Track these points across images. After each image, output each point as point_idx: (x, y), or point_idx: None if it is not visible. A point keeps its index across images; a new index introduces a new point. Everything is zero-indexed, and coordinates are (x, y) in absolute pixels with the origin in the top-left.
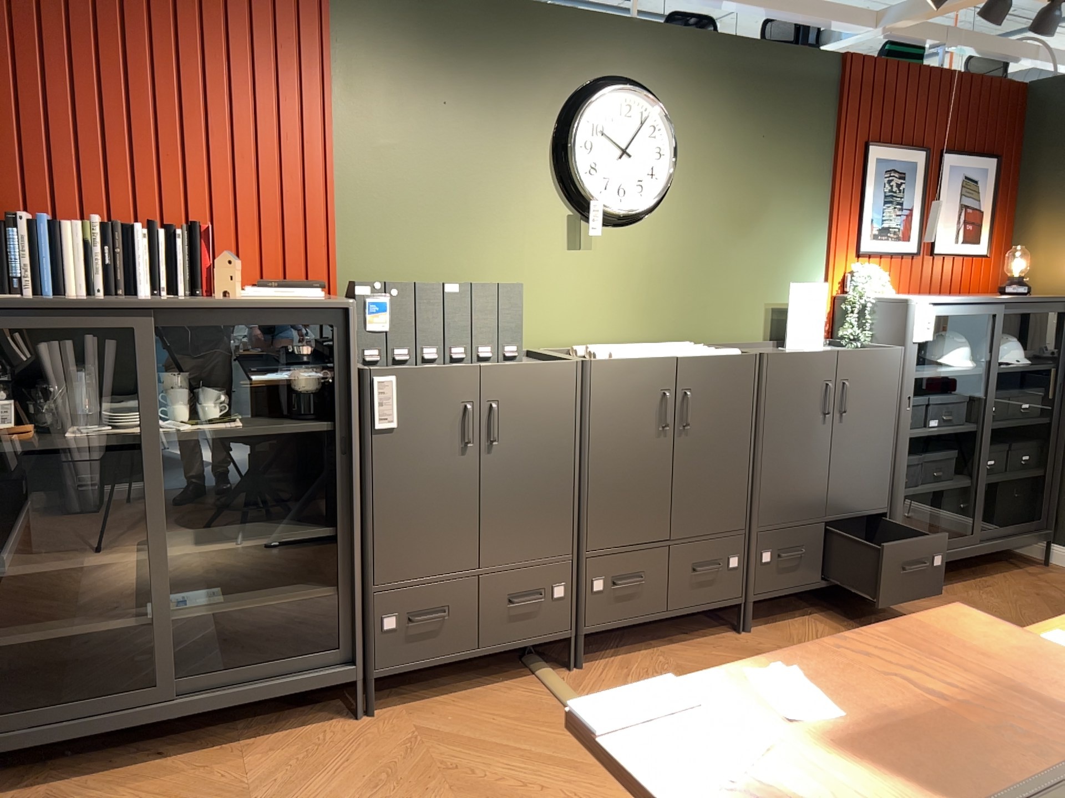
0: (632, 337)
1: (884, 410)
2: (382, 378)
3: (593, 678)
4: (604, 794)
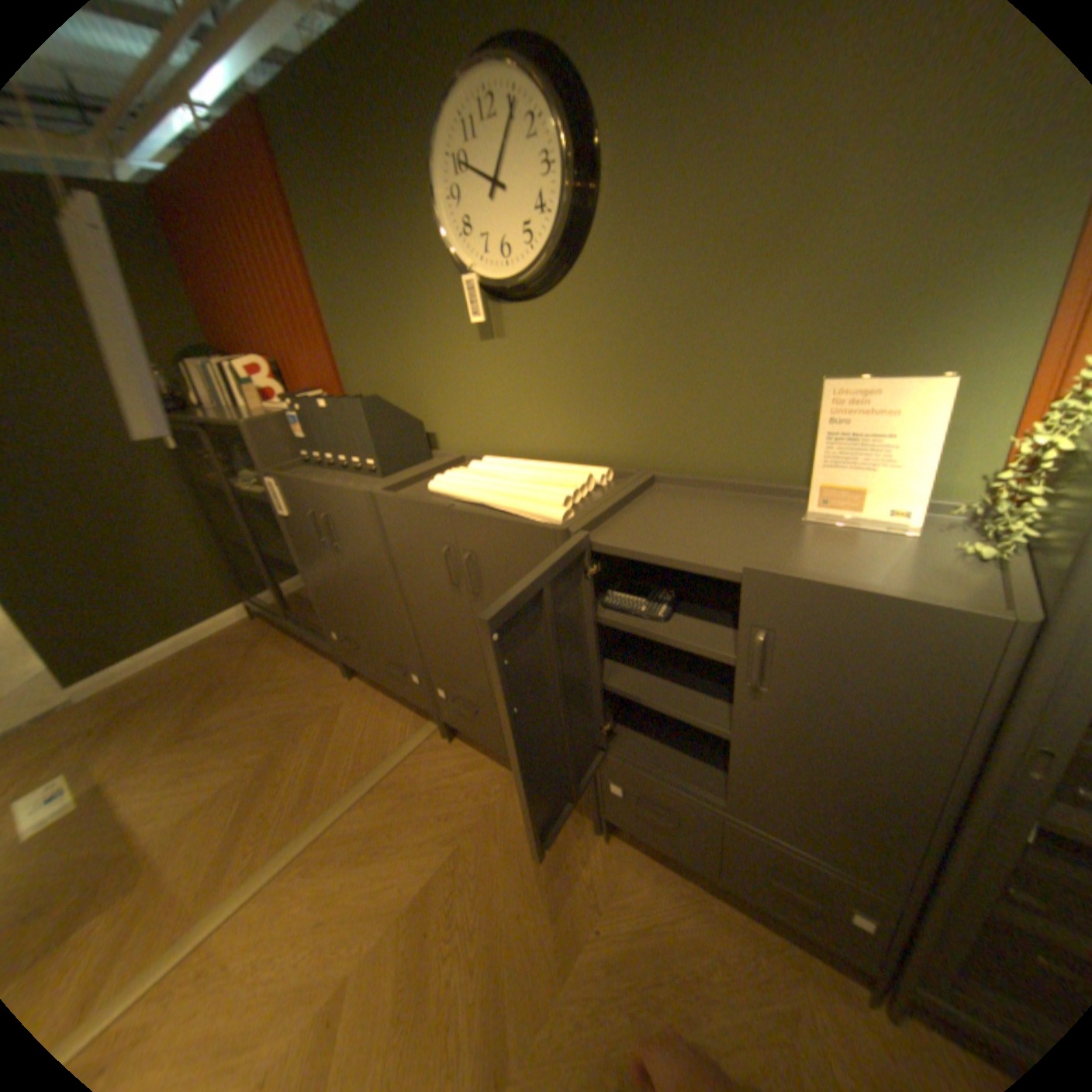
0: (568, 451)
1: (902, 733)
2: (267, 480)
3: (440, 756)
4: (270, 836)
